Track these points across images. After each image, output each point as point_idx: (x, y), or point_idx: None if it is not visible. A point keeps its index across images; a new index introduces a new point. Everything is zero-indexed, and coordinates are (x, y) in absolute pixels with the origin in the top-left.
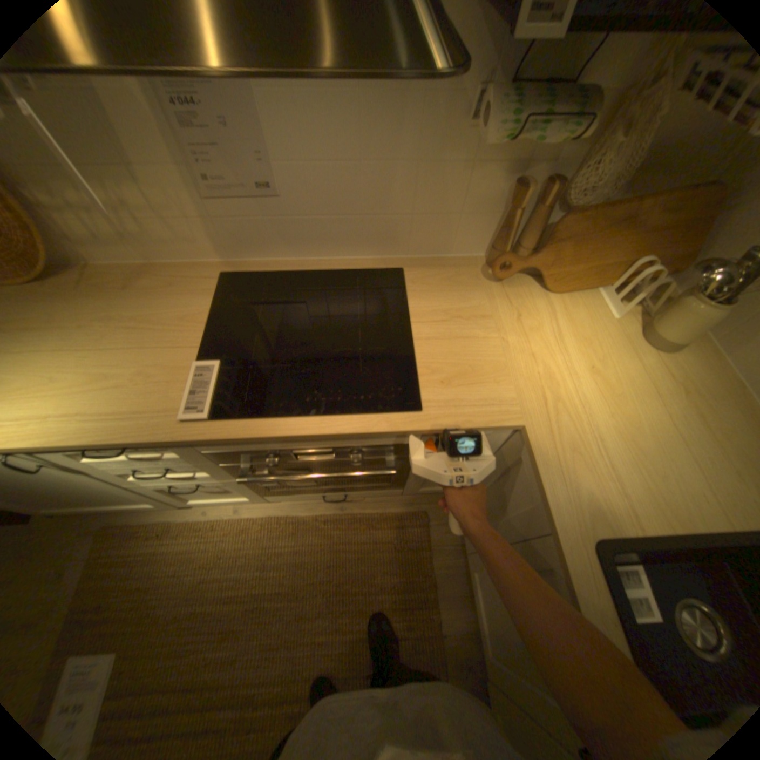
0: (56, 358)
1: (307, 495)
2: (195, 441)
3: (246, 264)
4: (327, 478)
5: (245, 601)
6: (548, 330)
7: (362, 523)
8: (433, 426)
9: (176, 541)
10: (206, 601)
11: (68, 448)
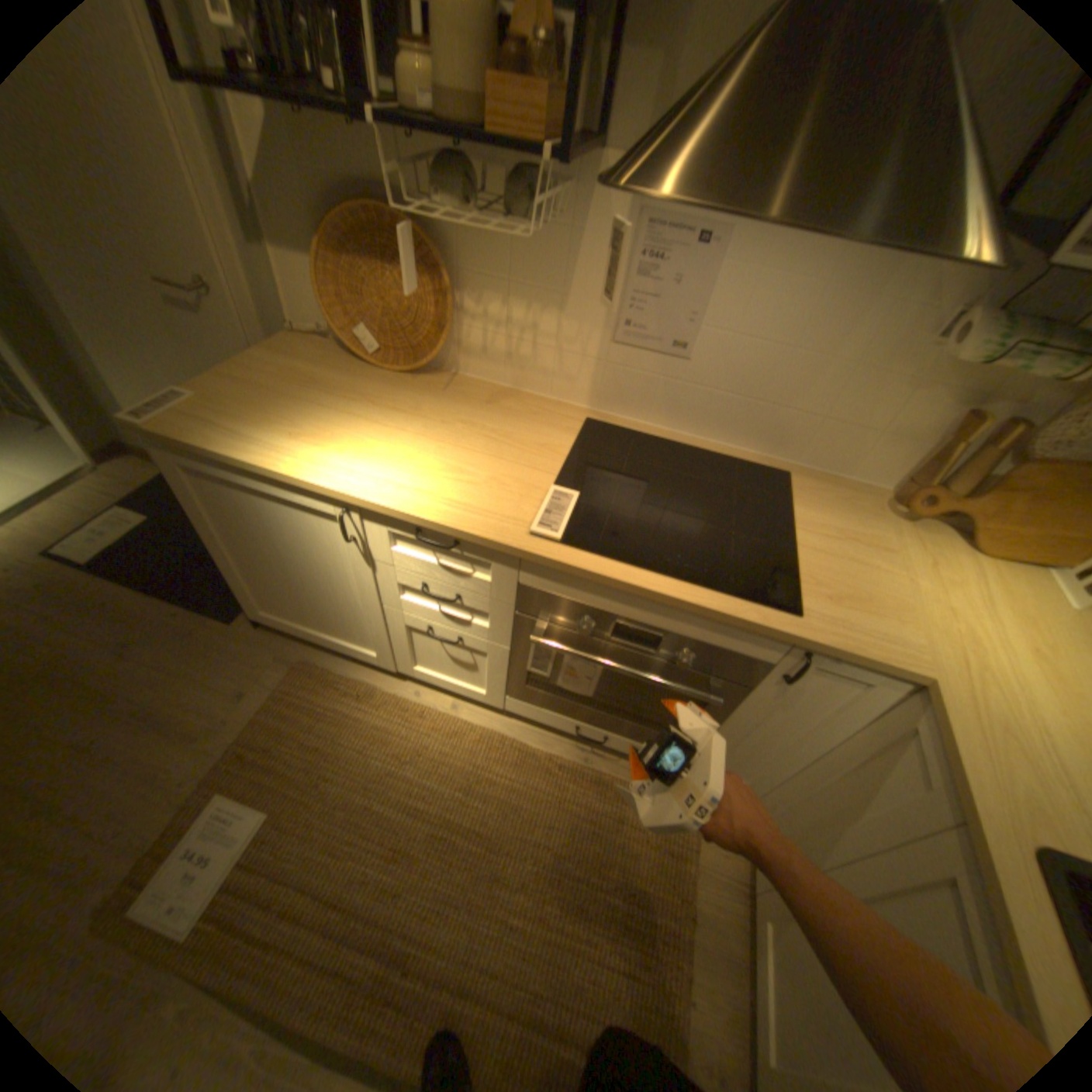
0: (419, 441)
1: (558, 716)
2: (542, 557)
3: (612, 419)
4: (634, 674)
5: (435, 824)
6: (975, 591)
7: (611, 790)
8: (815, 637)
9: (378, 713)
10: (389, 801)
11: (412, 522)
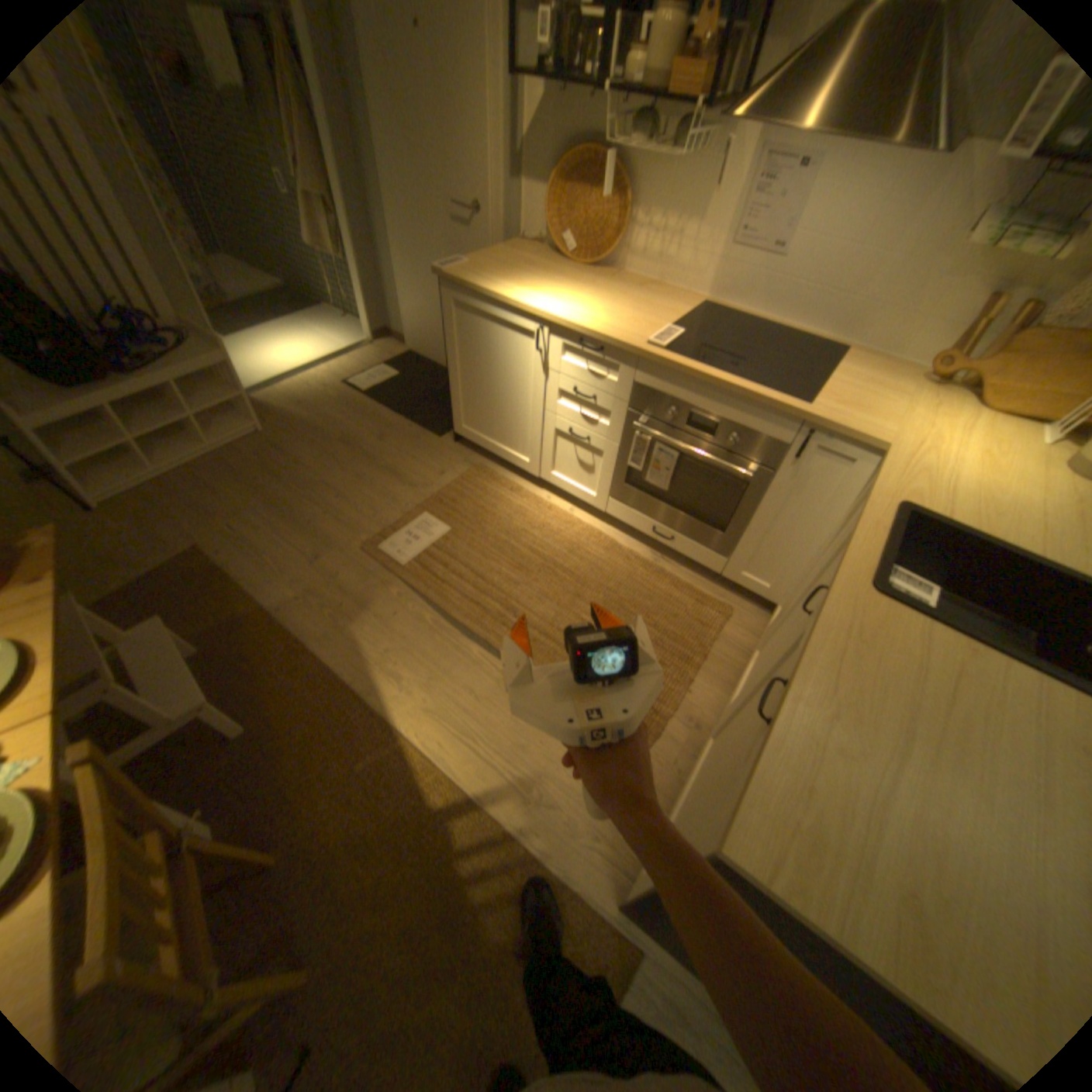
0: (589, 299)
1: (641, 518)
2: (649, 355)
3: (723, 307)
4: (695, 454)
5: (545, 561)
6: (960, 423)
7: (668, 579)
8: (812, 414)
9: (521, 501)
10: (520, 544)
11: (578, 333)
